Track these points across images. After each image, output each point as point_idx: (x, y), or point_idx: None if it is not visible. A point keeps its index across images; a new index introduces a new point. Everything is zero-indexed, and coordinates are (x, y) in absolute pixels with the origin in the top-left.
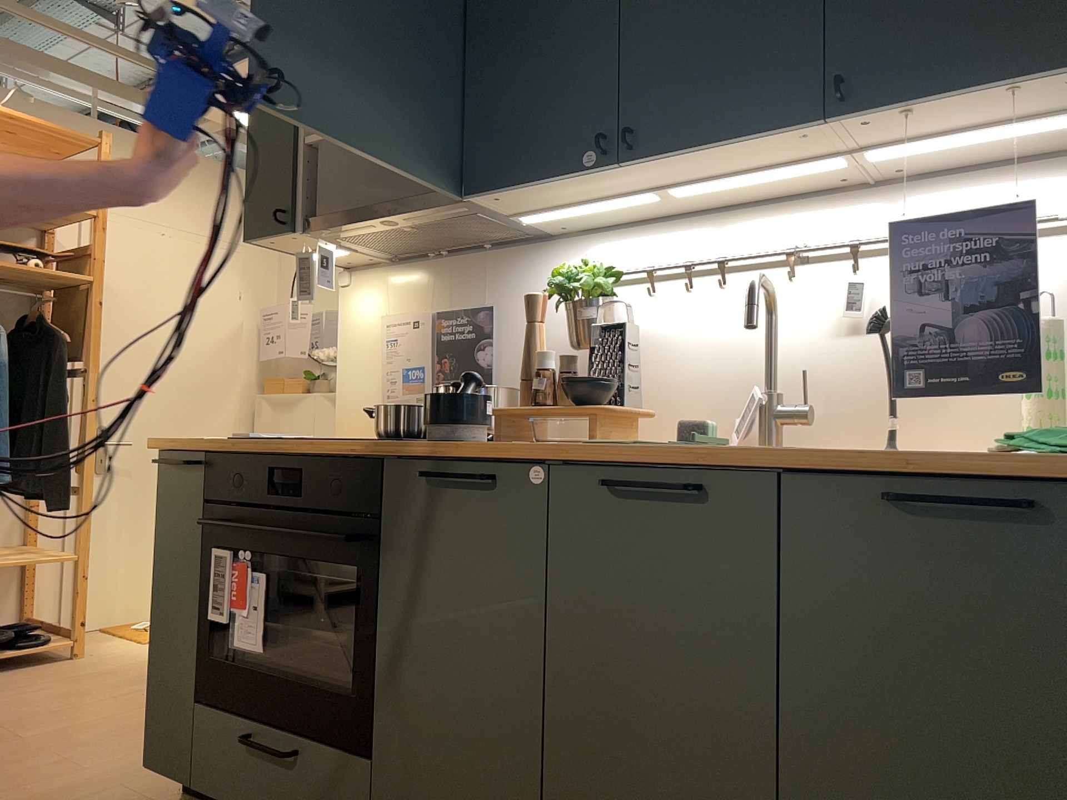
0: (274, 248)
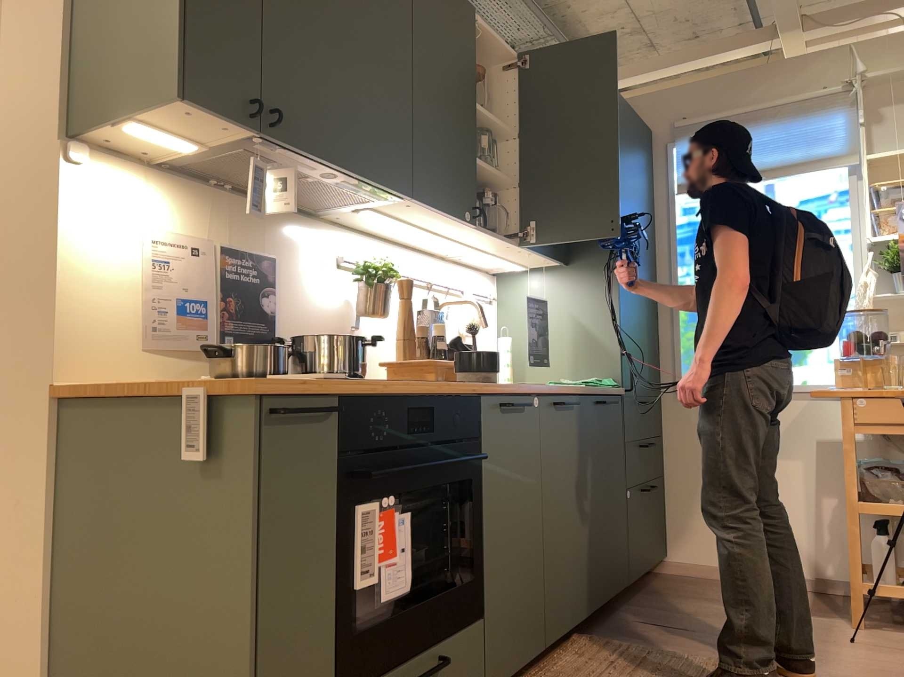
0: (164, 111)
